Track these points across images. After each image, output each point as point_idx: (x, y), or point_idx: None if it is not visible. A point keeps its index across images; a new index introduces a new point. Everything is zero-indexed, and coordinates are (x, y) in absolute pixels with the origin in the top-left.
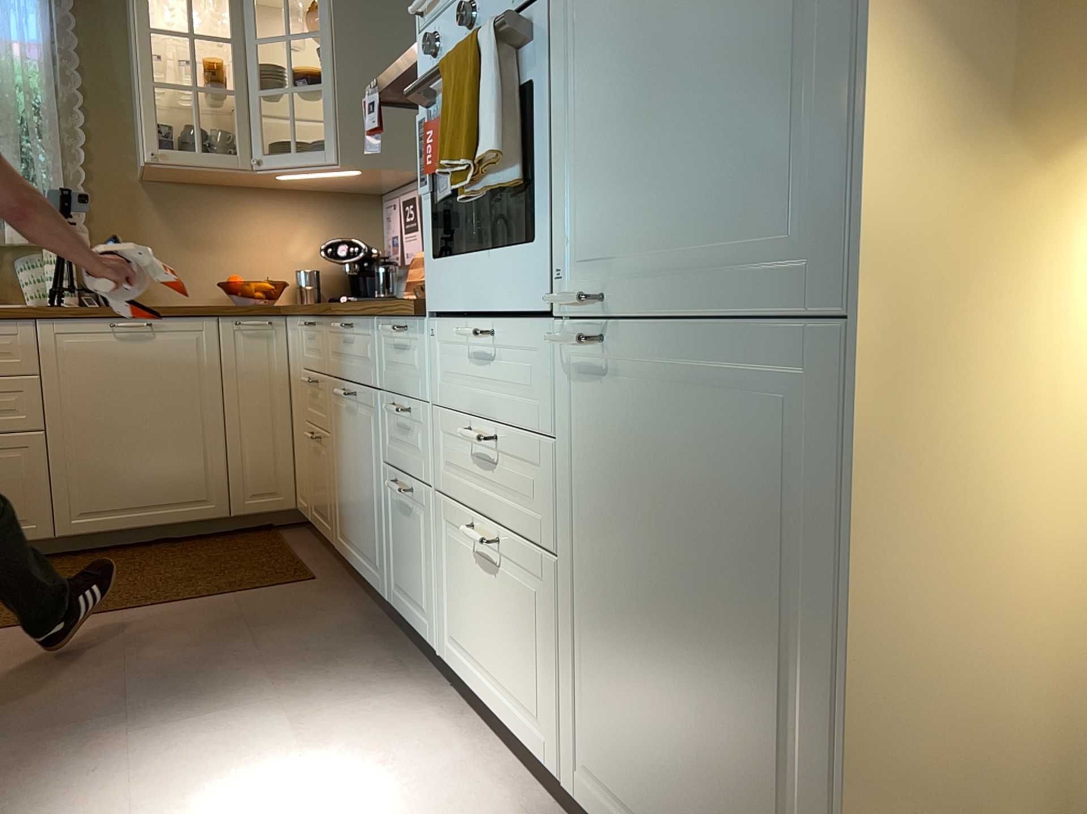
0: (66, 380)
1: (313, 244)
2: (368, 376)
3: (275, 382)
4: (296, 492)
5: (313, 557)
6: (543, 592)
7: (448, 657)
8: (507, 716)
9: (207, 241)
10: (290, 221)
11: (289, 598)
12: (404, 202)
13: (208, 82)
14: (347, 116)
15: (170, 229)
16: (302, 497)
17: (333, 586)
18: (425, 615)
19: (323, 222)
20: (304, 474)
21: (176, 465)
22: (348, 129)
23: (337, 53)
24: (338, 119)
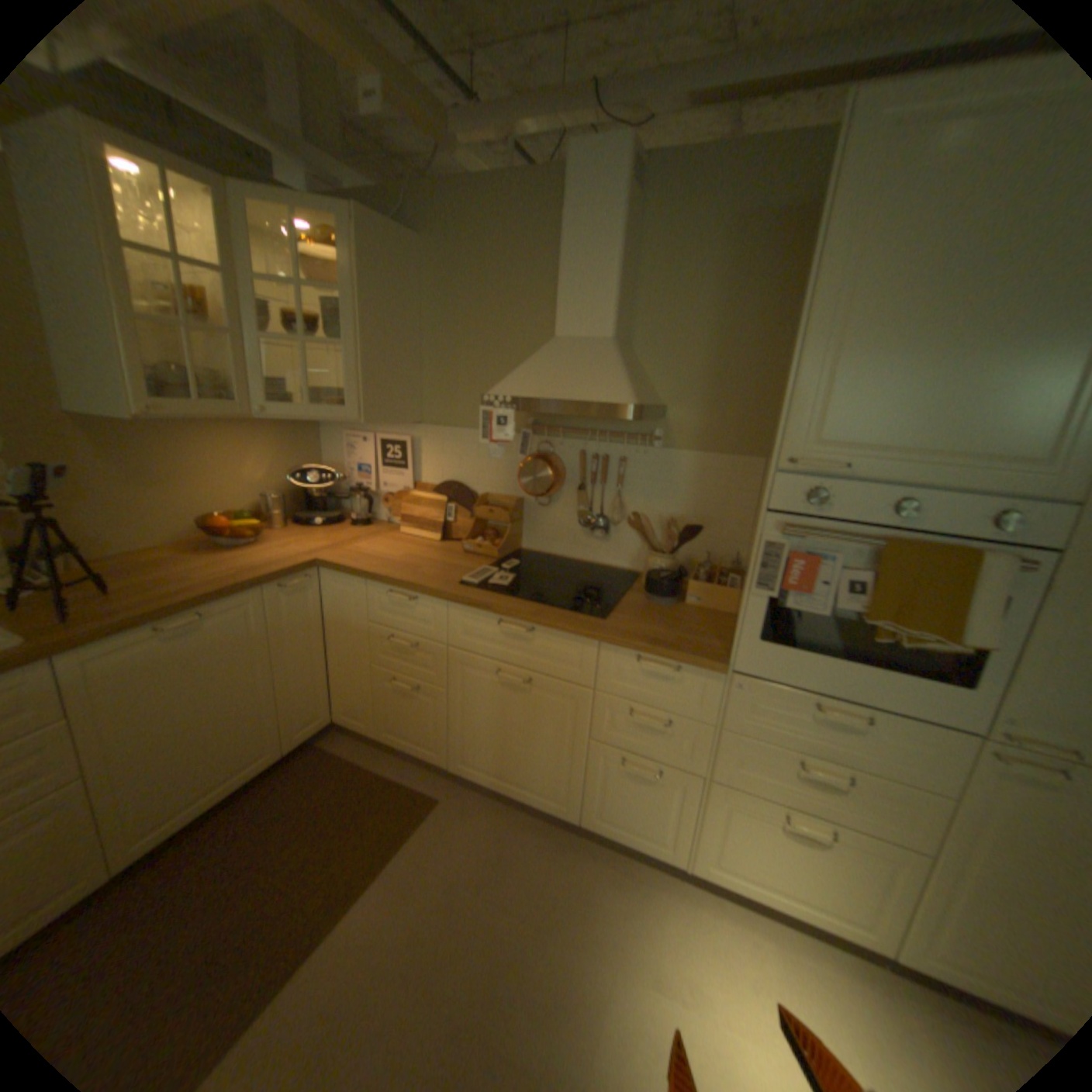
0: (104, 709)
1: (265, 466)
2: (566, 674)
3: (311, 628)
4: (334, 711)
5: (394, 770)
6: (892, 866)
7: (707, 874)
8: (808, 916)
9: (159, 476)
10: (242, 447)
11: (446, 834)
12: (385, 442)
13: (184, 312)
14: (367, 377)
15: (114, 468)
16: (350, 717)
17: (460, 803)
18: (663, 844)
19: (272, 445)
20: (358, 702)
21: (234, 739)
22: (368, 389)
23: (352, 311)
24: (357, 378)
